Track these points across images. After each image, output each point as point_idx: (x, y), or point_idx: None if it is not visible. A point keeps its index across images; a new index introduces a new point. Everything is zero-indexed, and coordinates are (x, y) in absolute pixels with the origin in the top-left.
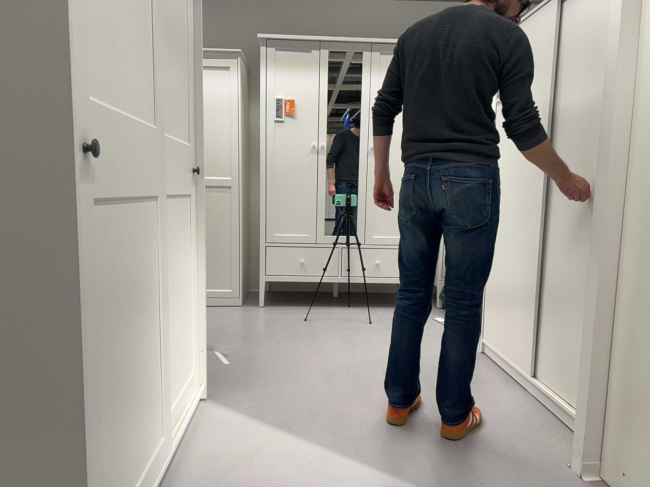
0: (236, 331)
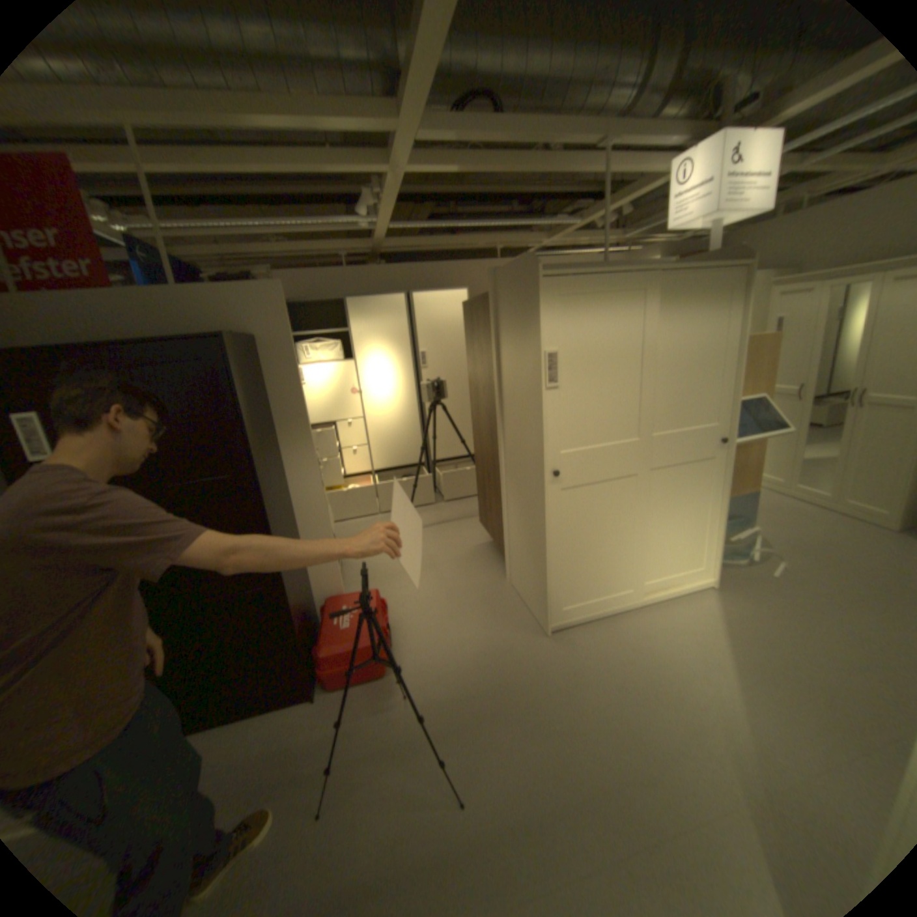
0: (843, 554)
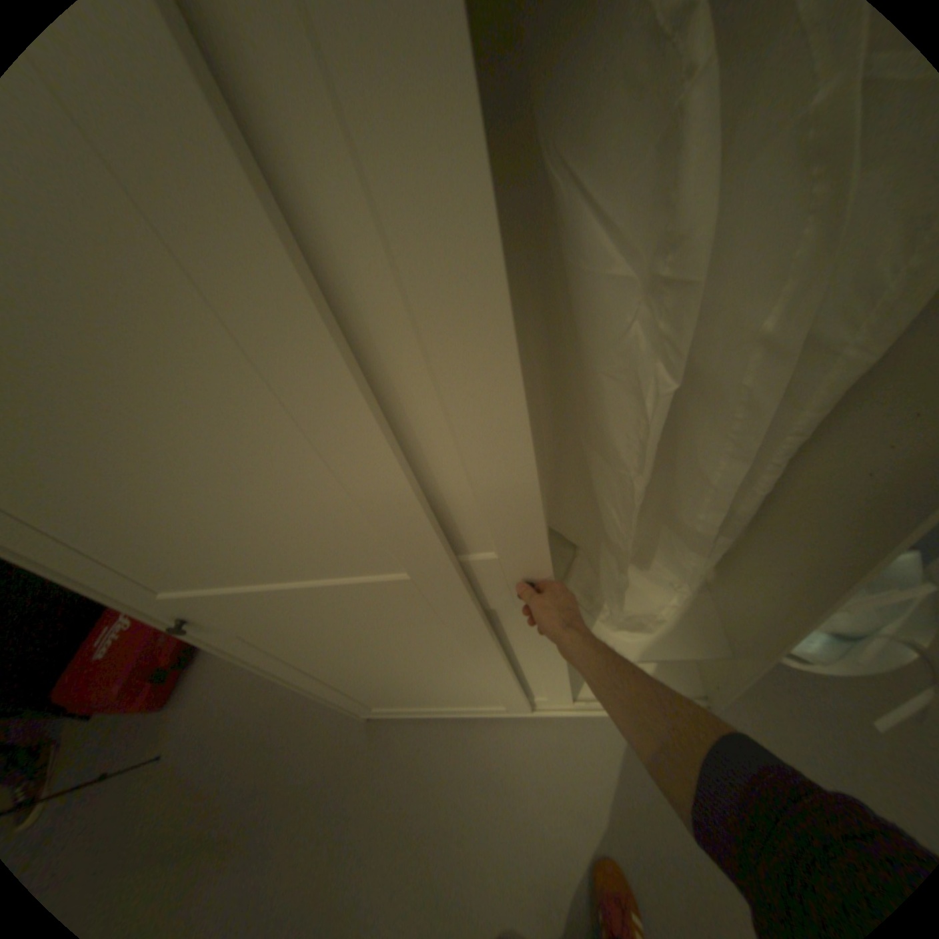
0: None
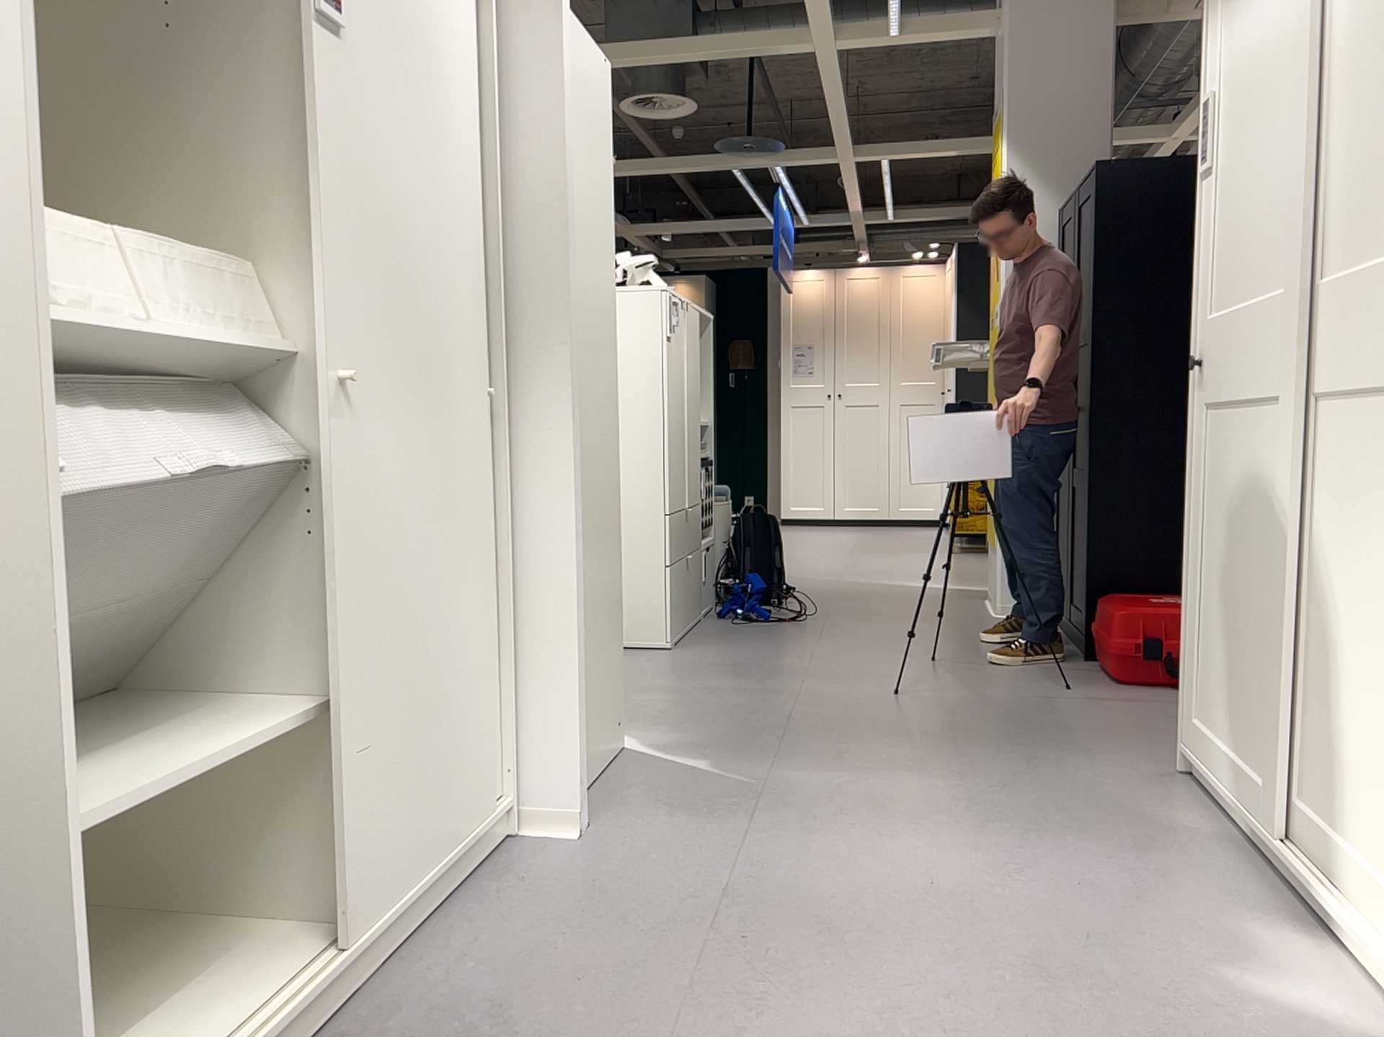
0: None
